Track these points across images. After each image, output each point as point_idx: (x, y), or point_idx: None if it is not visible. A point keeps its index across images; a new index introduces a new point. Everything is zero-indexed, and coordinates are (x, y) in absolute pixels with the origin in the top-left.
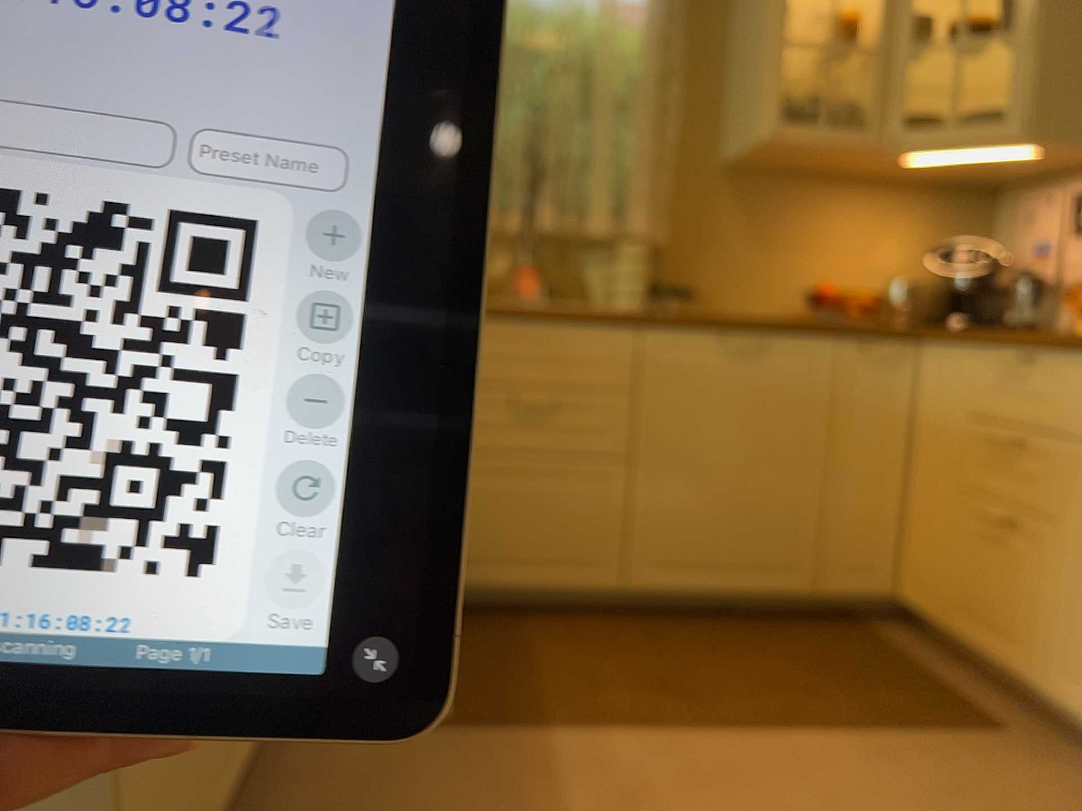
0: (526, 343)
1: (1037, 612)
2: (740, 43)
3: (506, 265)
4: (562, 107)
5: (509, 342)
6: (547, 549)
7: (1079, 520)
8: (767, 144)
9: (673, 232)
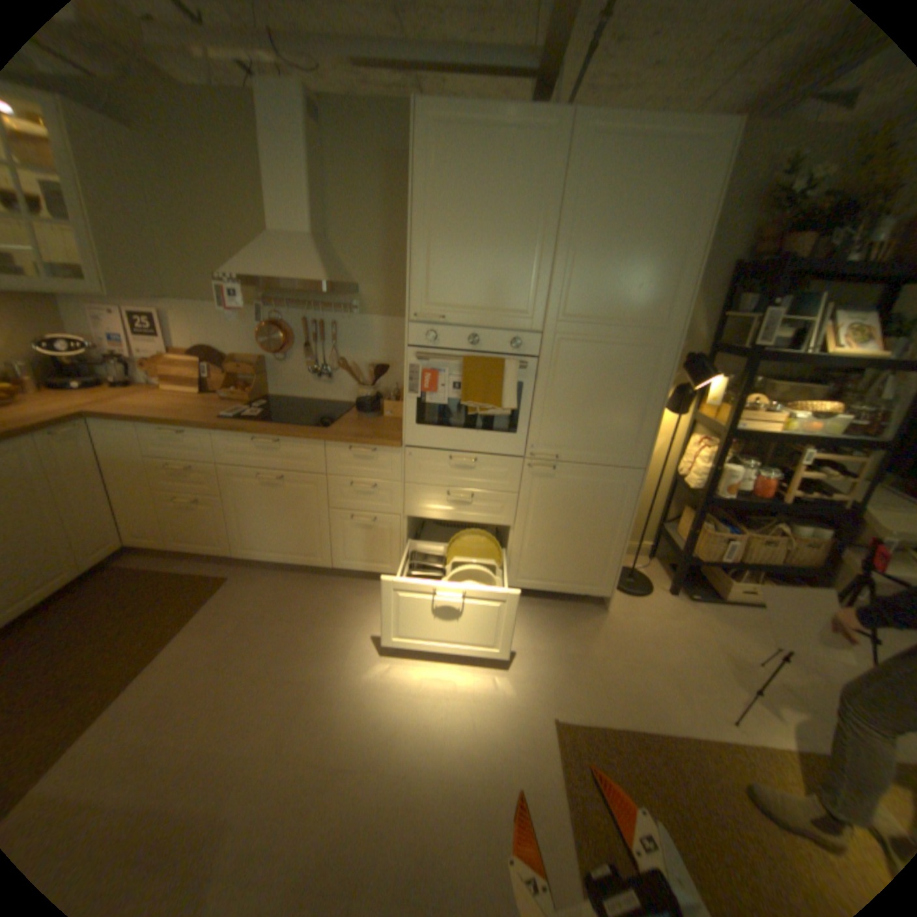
0: None
1: (217, 532)
2: None
3: None
4: None
5: None
6: None
7: (226, 495)
8: None
9: None
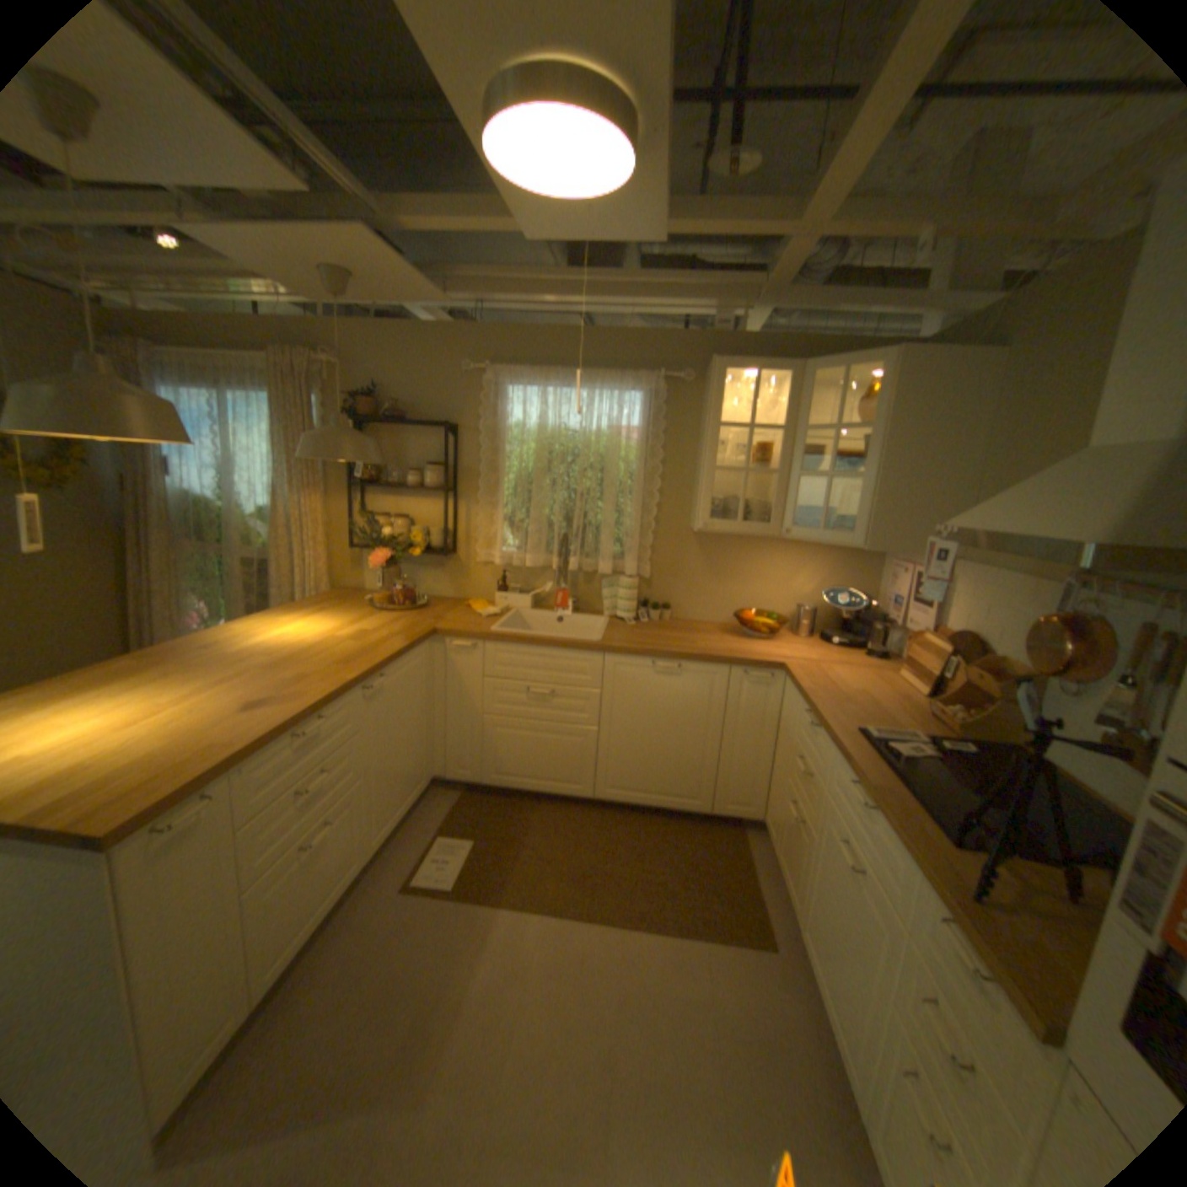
0: (536, 658)
1: (803, 882)
2: (699, 454)
3: (555, 585)
4: (587, 493)
5: (526, 657)
6: (549, 771)
7: (821, 841)
8: (700, 532)
9: (657, 568)
